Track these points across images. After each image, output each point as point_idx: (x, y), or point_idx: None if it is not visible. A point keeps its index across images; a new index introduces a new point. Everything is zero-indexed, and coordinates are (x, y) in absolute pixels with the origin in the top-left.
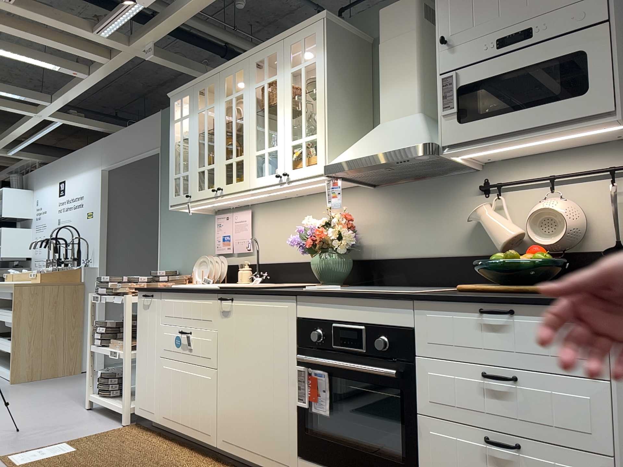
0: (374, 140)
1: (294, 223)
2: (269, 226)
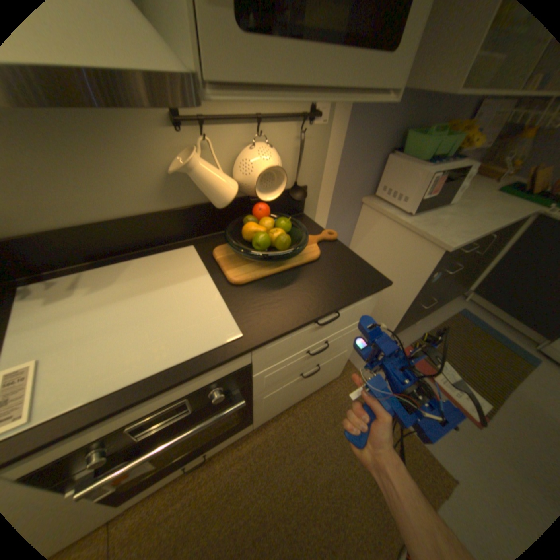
0: None
1: None
2: None
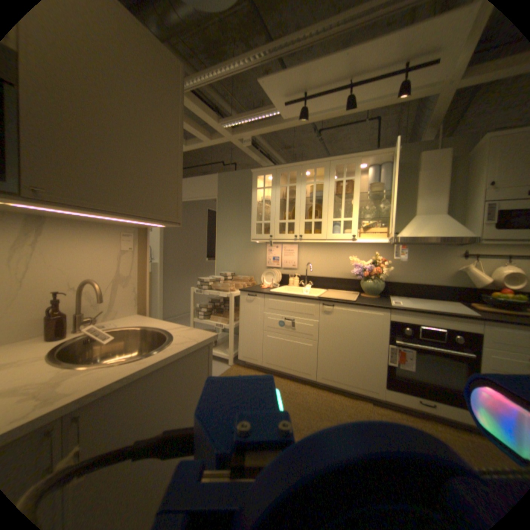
0: (425, 226)
1: (330, 256)
2: (310, 255)
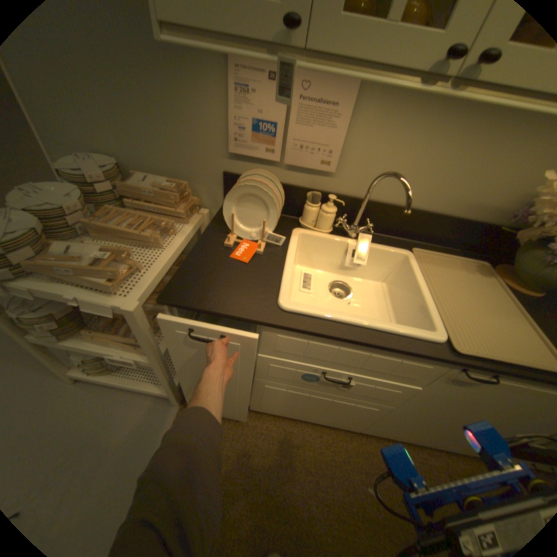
0: None
1: (460, 145)
2: (392, 132)
